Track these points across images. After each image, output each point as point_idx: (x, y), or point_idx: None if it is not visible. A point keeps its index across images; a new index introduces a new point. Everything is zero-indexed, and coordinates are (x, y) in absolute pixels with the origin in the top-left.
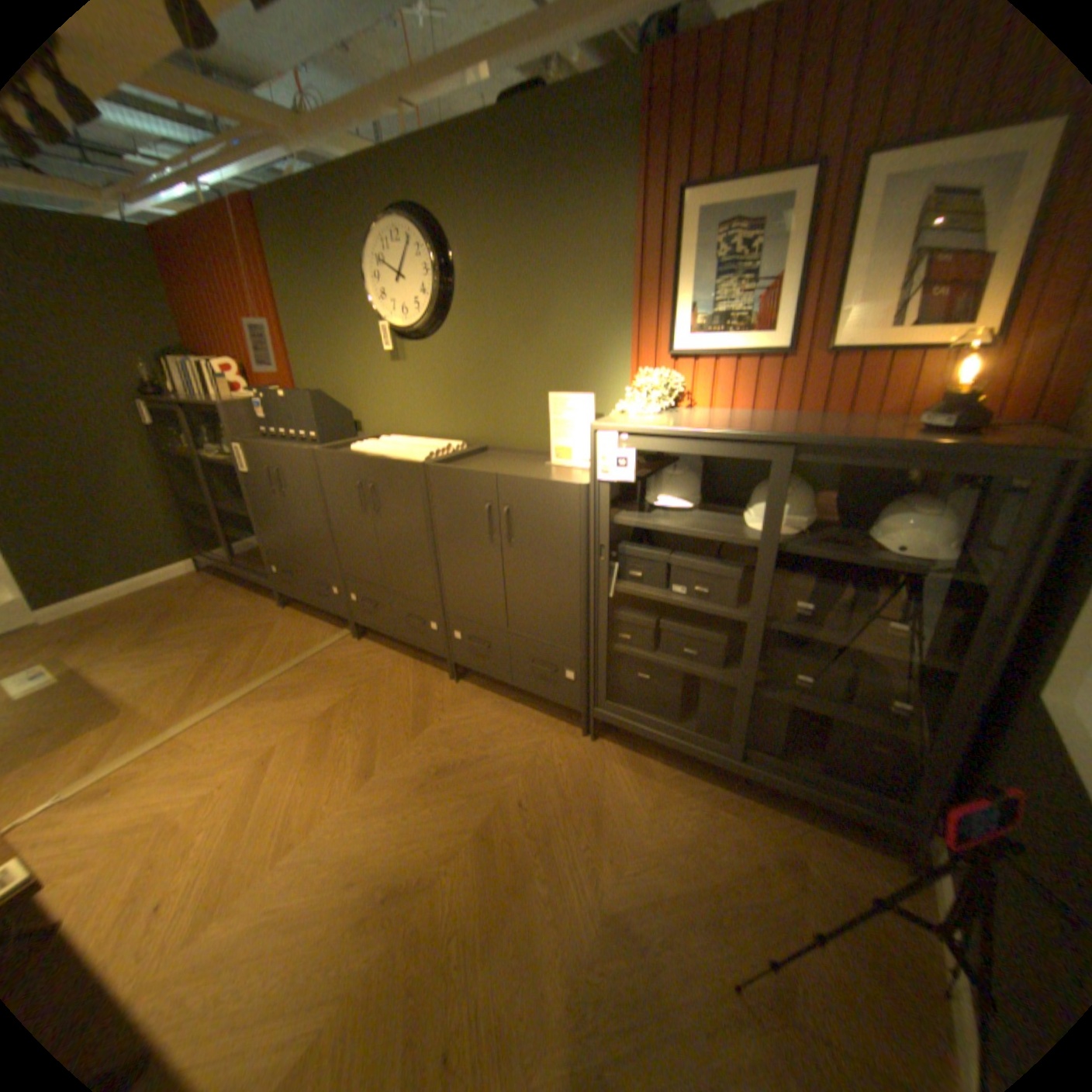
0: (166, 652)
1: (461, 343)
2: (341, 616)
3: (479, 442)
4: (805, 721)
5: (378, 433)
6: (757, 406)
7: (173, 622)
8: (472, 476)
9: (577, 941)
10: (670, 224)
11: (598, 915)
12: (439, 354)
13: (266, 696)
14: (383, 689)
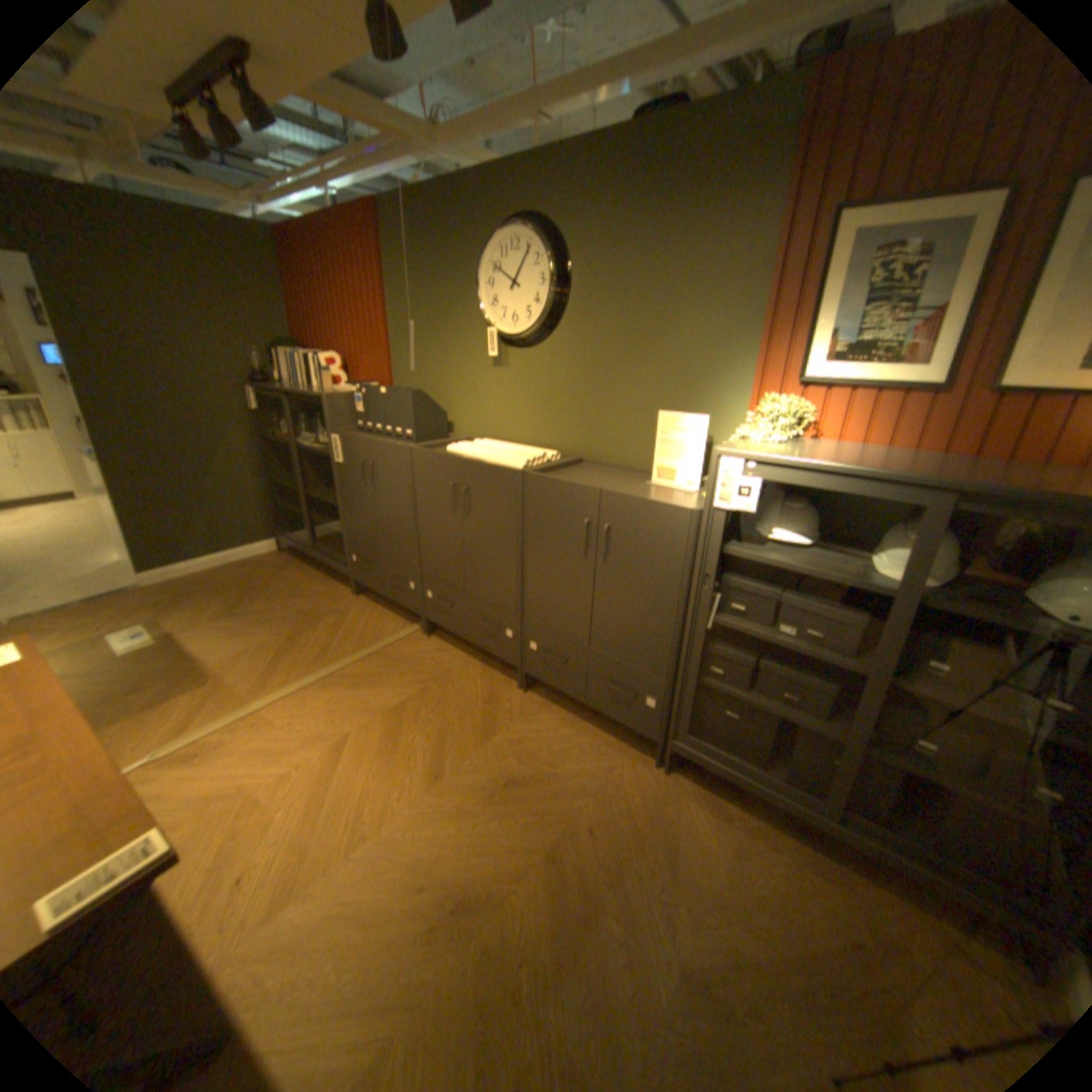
0: (250, 626)
1: (568, 353)
2: (414, 611)
3: (574, 453)
4: (920, 790)
5: (470, 435)
6: (896, 443)
7: (257, 597)
8: (574, 488)
9: (654, 992)
10: (820, 245)
11: (676, 966)
12: (543, 363)
13: (341, 682)
14: (452, 689)
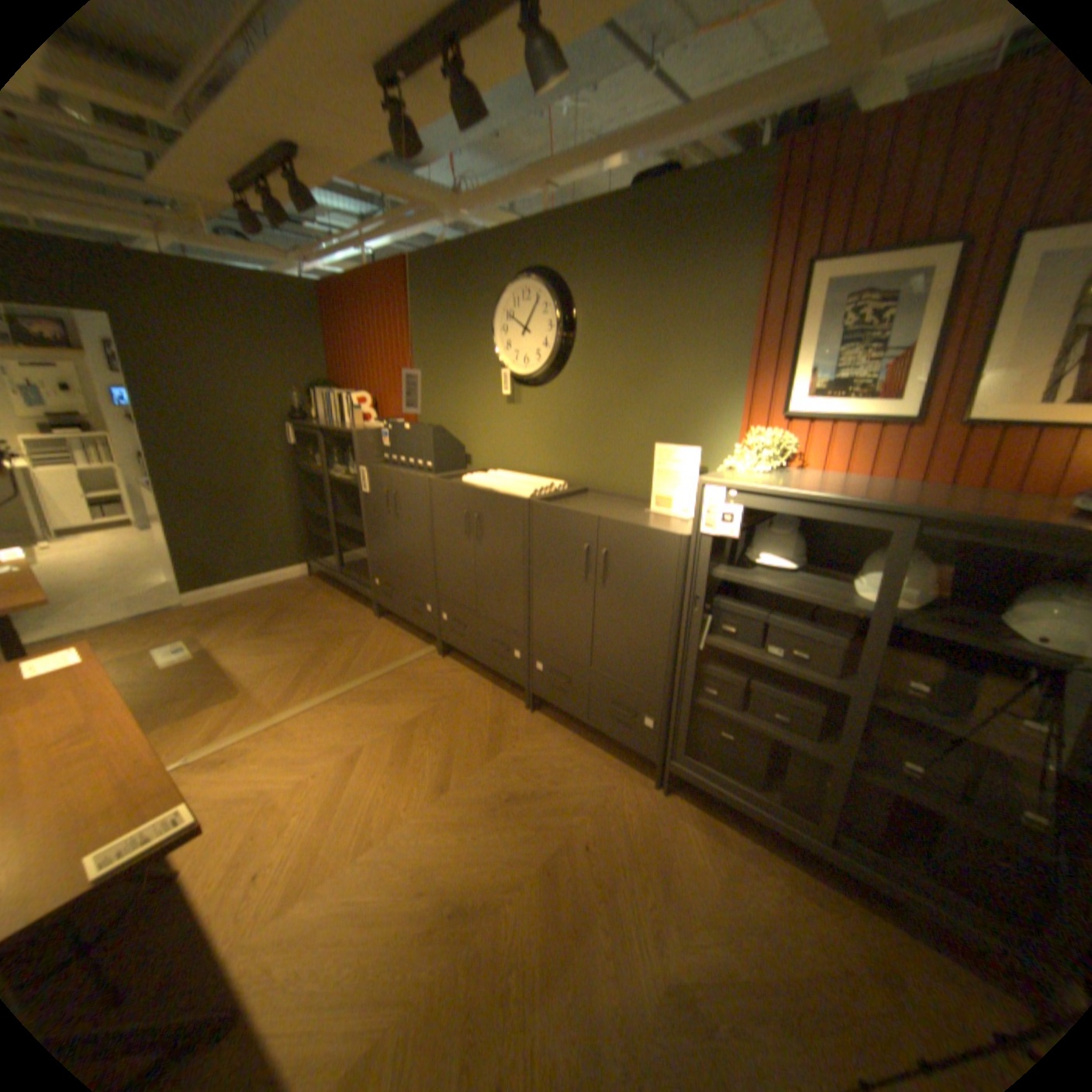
0: (278, 644)
1: (574, 390)
2: (430, 632)
3: (580, 483)
4: (912, 815)
5: (485, 466)
6: (877, 472)
7: (286, 617)
8: (575, 515)
9: (639, 1005)
10: (797, 292)
11: (663, 981)
12: (552, 399)
13: (358, 698)
14: (462, 707)
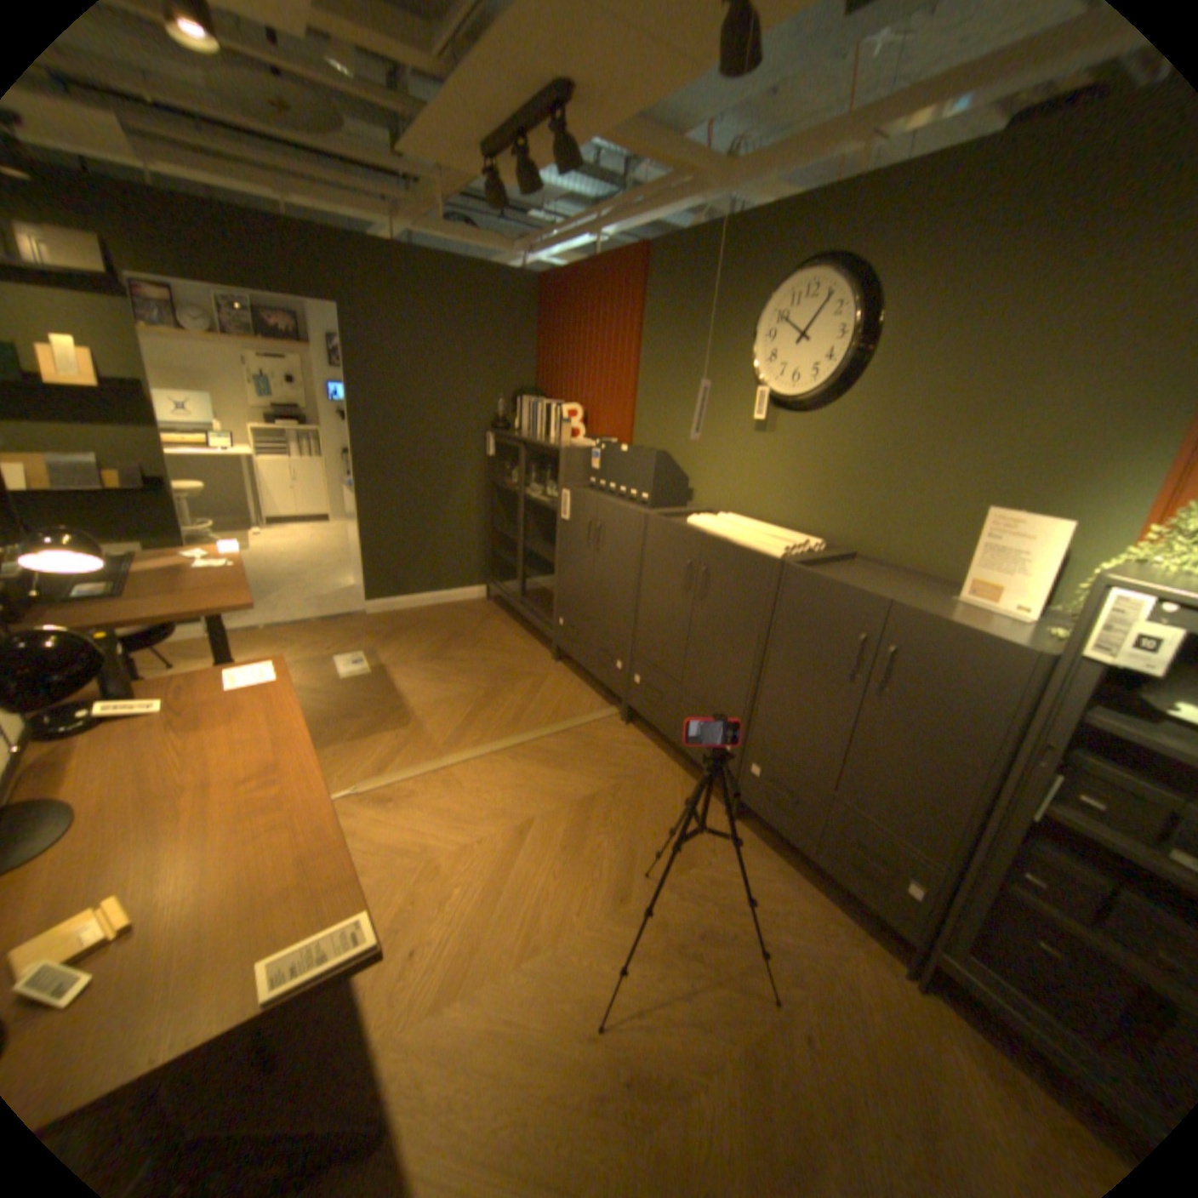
0: (453, 675)
1: (860, 421)
2: (617, 693)
3: (845, 544)
4: None
5: (711, 507)
6: None
7: (463, 645)
8: (853, 592)
9: None
10: None
11: None
12: (823, 431)
13: (532, 757)
14: (648, 795)
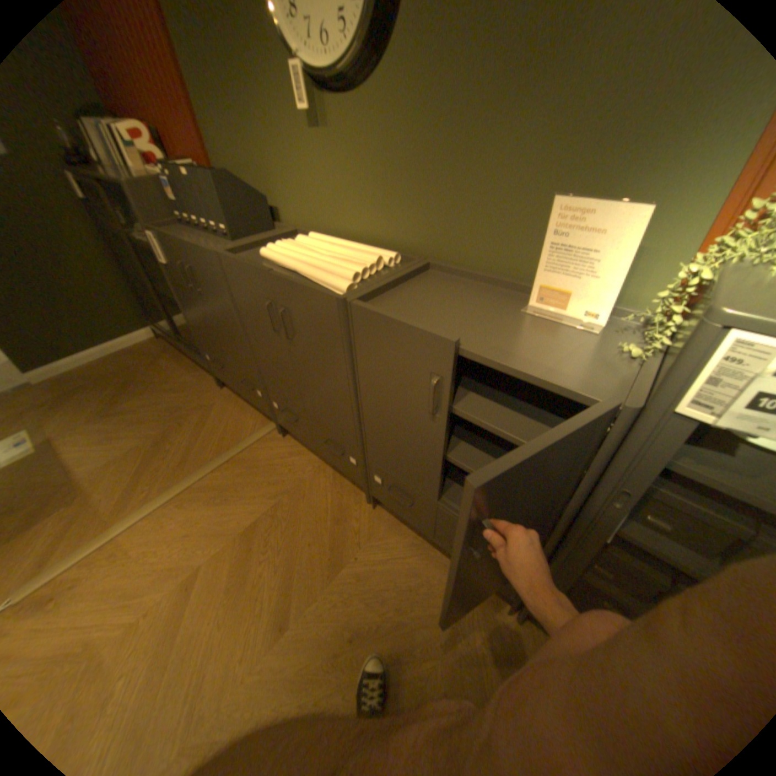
0: (122, 428)
1: (406, 94)
2: (267, 414)
3: (418, 252)
4: None
5: (297, 225)
6: None
7: (132, 393)
8: (415, 334)
9: None
10: None
11: None
12: (371, 116)
13: (198, 497)
14: (302, 505)
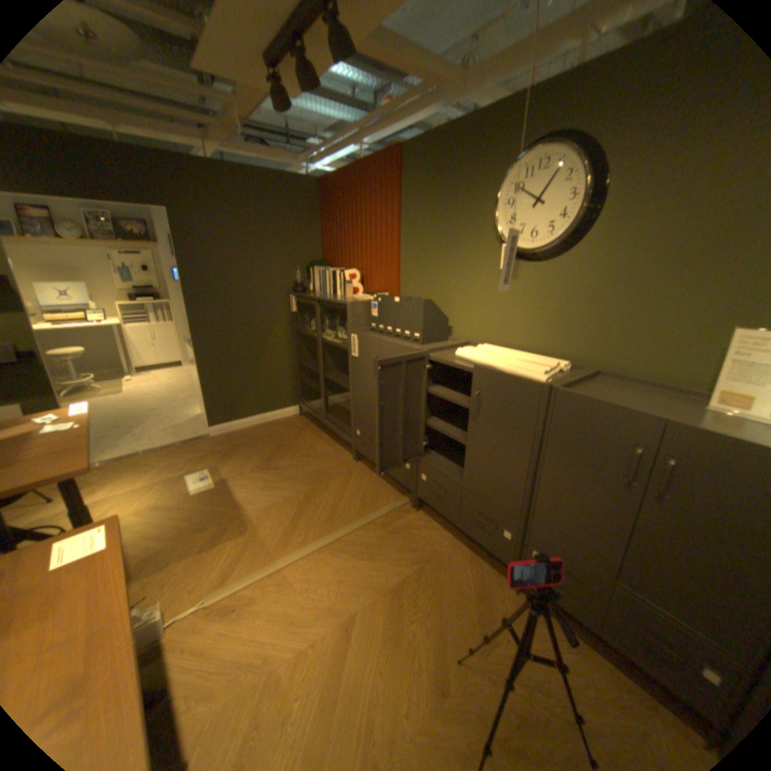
0: (279, 481)
1: (593, 264)
2: (407, 487)
3: (586, 363)
4: None
5: (467, 339)
6: None
7: (284, 455)
8: (625, 412)
9: None
10: None
11: None
12: (559, 275)
13: (347, 550)
14: (445, 577)
